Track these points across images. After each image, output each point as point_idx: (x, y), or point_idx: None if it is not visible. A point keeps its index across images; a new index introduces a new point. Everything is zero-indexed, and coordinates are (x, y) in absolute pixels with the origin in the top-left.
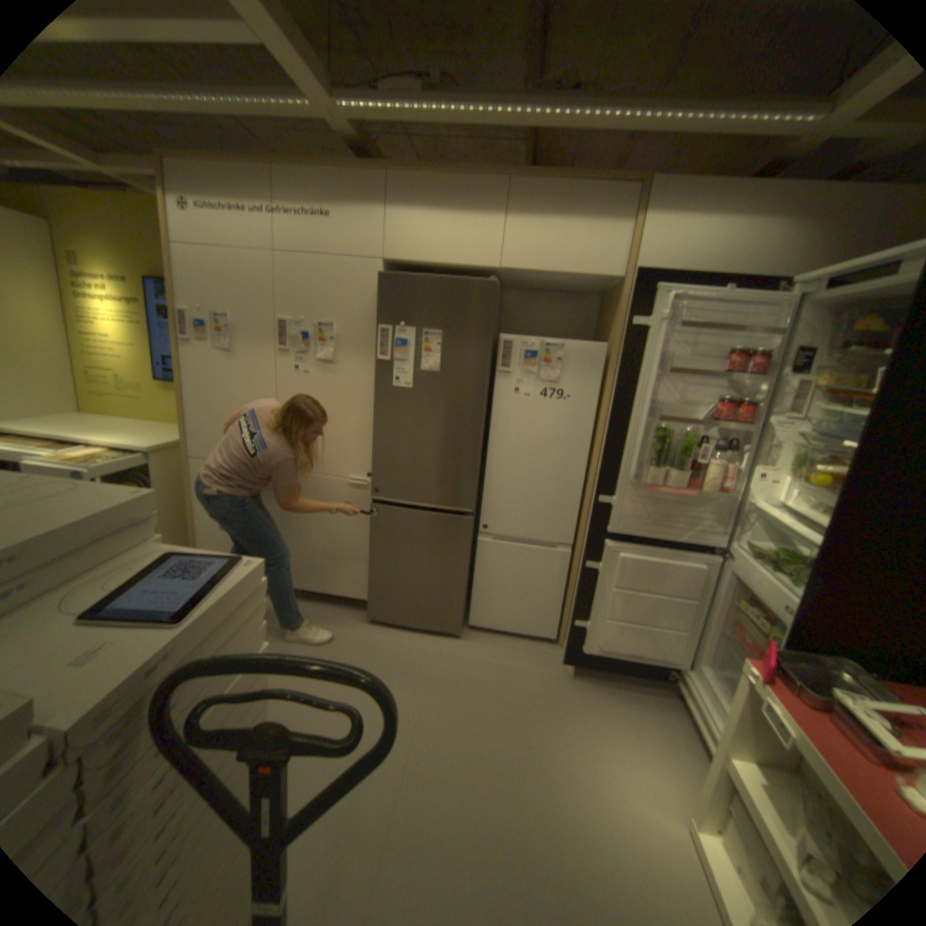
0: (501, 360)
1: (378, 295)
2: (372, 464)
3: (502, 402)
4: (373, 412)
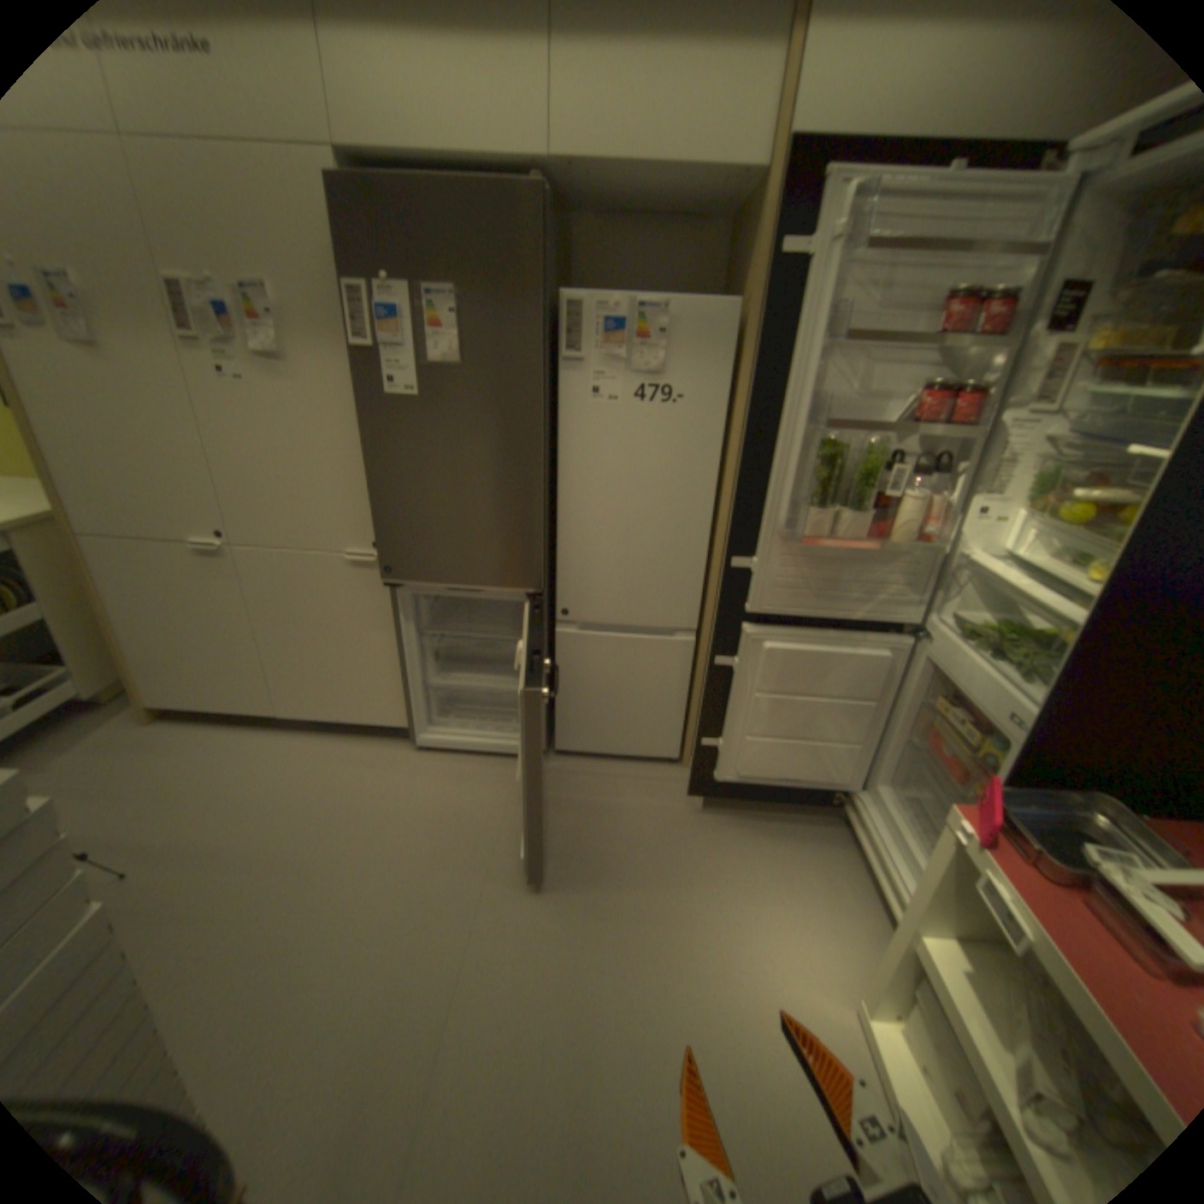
0: (565, 338)
1: (331, 219)
2: (377, 527)
3: (574, 412)
4: (365, 442)
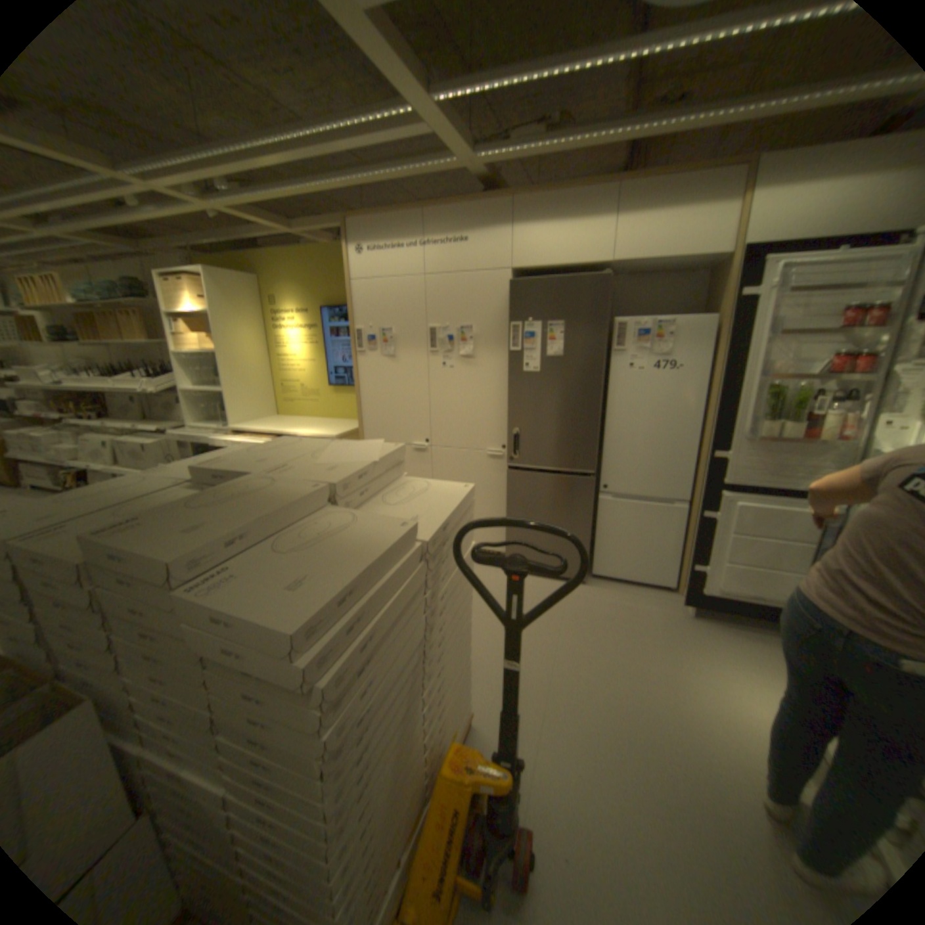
0: (616, 341)
1: (509, 299)
2: (505, 438)
3: (618, 377)
4: (505, 395)
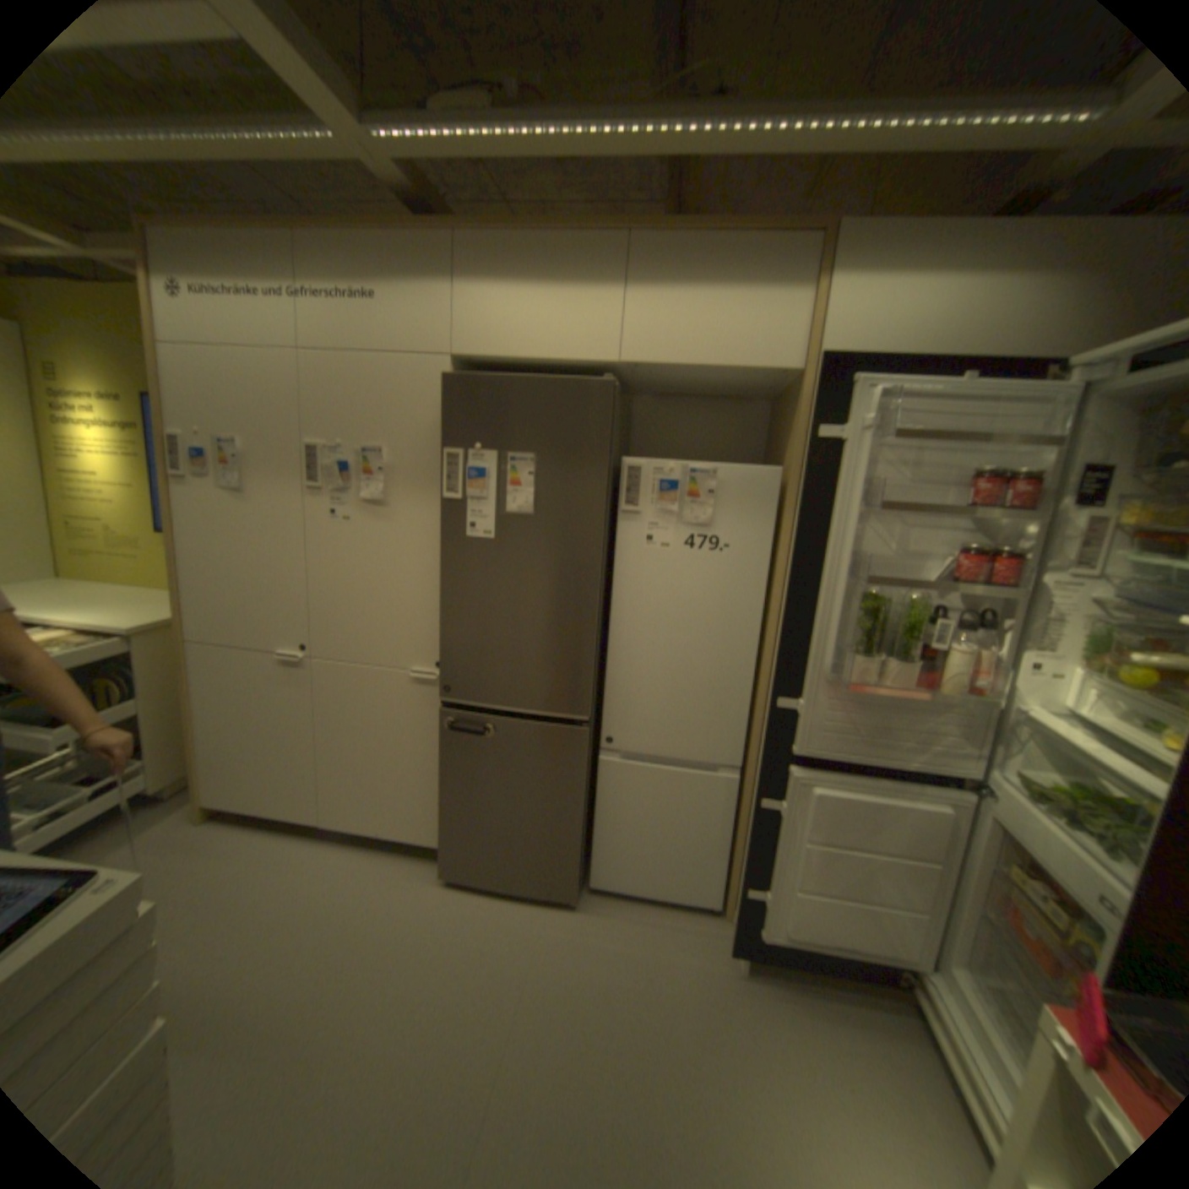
0: (625, 495)
1: (444, 405)
2: (442, 648)
3: (629, 555)
4: (443, 574)
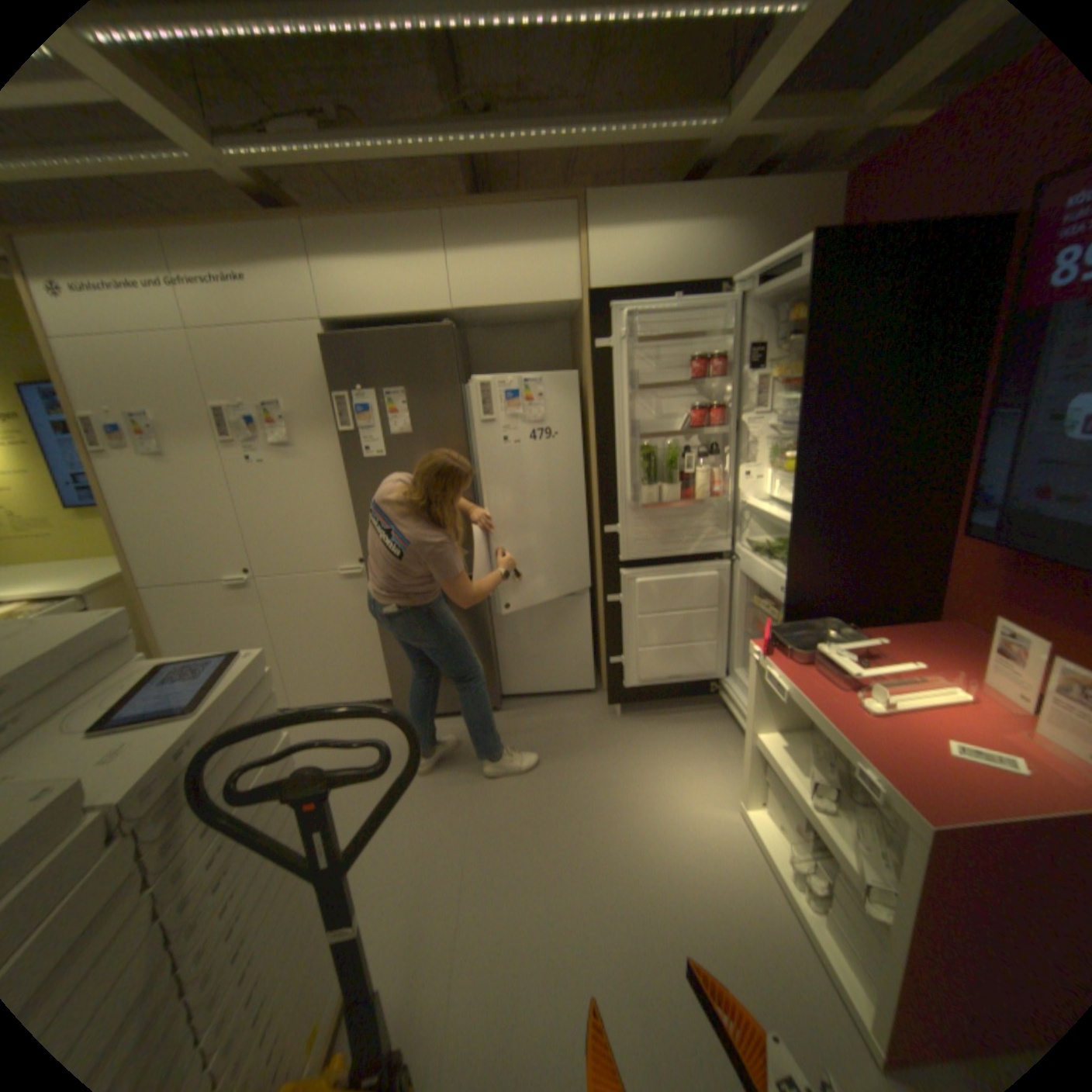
0: (476, 408)
1: (324, 360)
2: (361, 548)
3: (487, 452)
4: (349, 491)
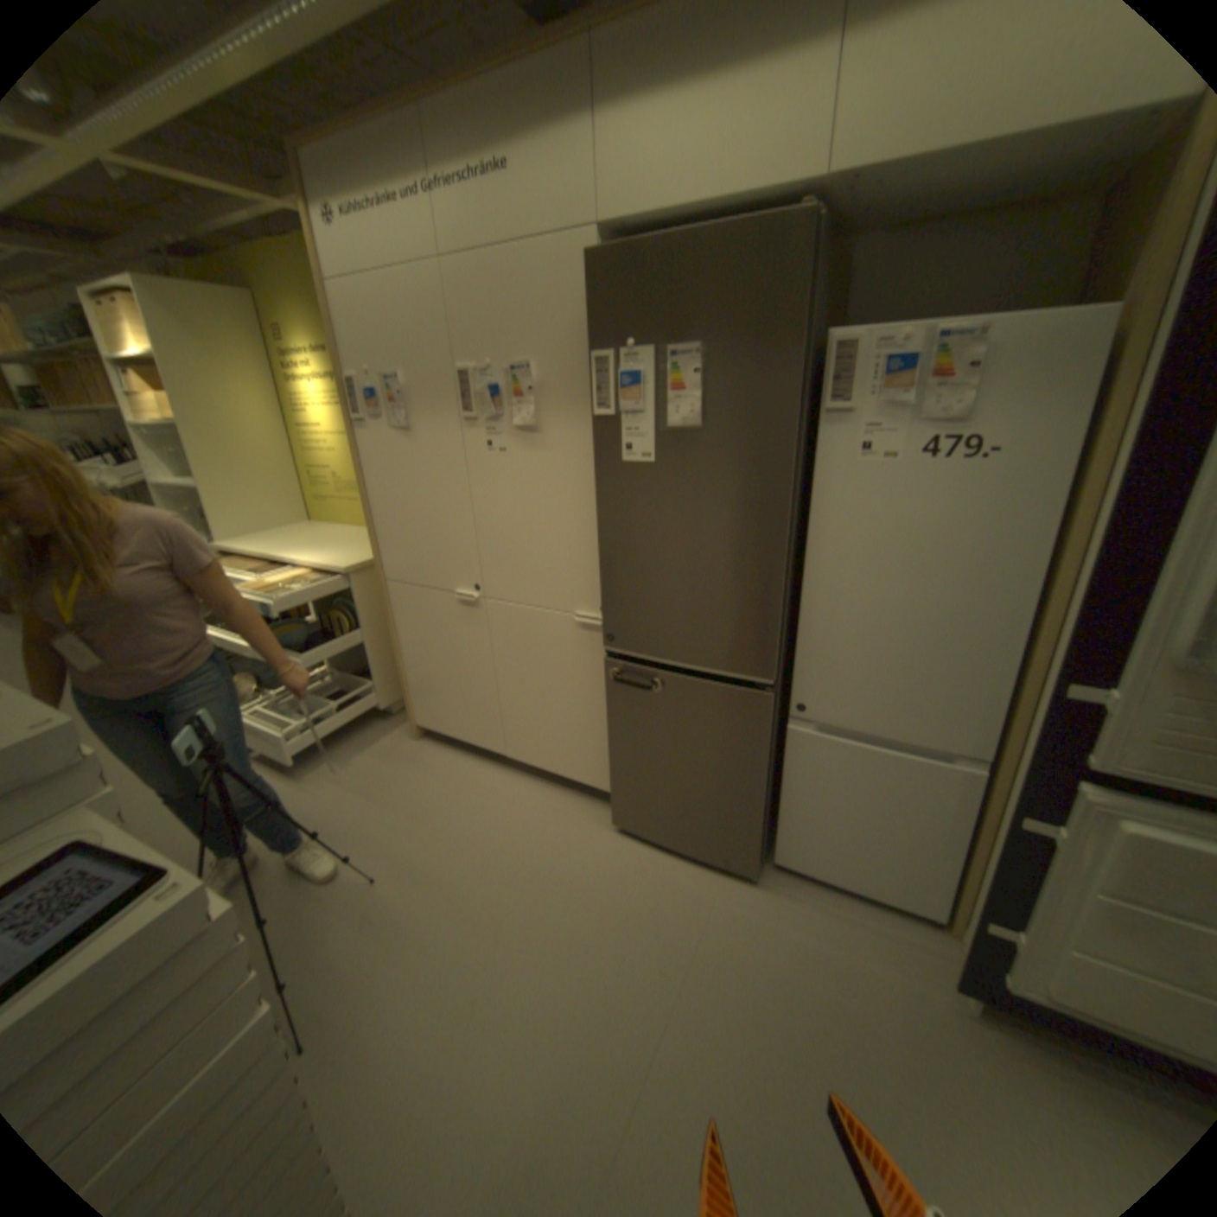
0: (831, 385)
1: (587, 294)
2: (606, 591)
3: (834, 472)
4: (602, 507)
